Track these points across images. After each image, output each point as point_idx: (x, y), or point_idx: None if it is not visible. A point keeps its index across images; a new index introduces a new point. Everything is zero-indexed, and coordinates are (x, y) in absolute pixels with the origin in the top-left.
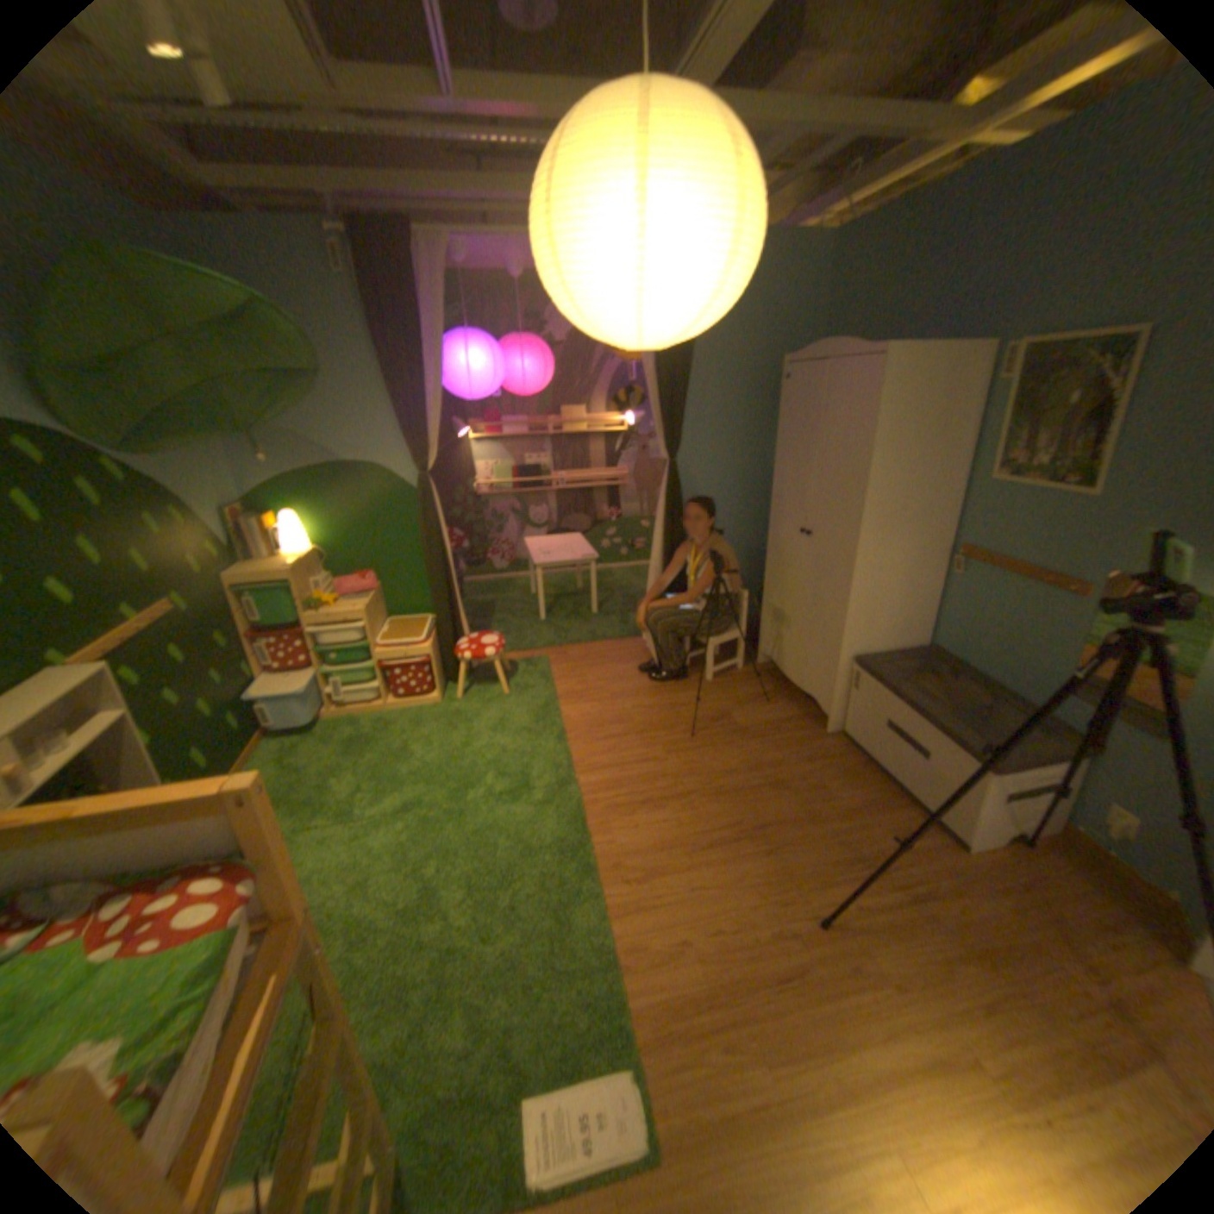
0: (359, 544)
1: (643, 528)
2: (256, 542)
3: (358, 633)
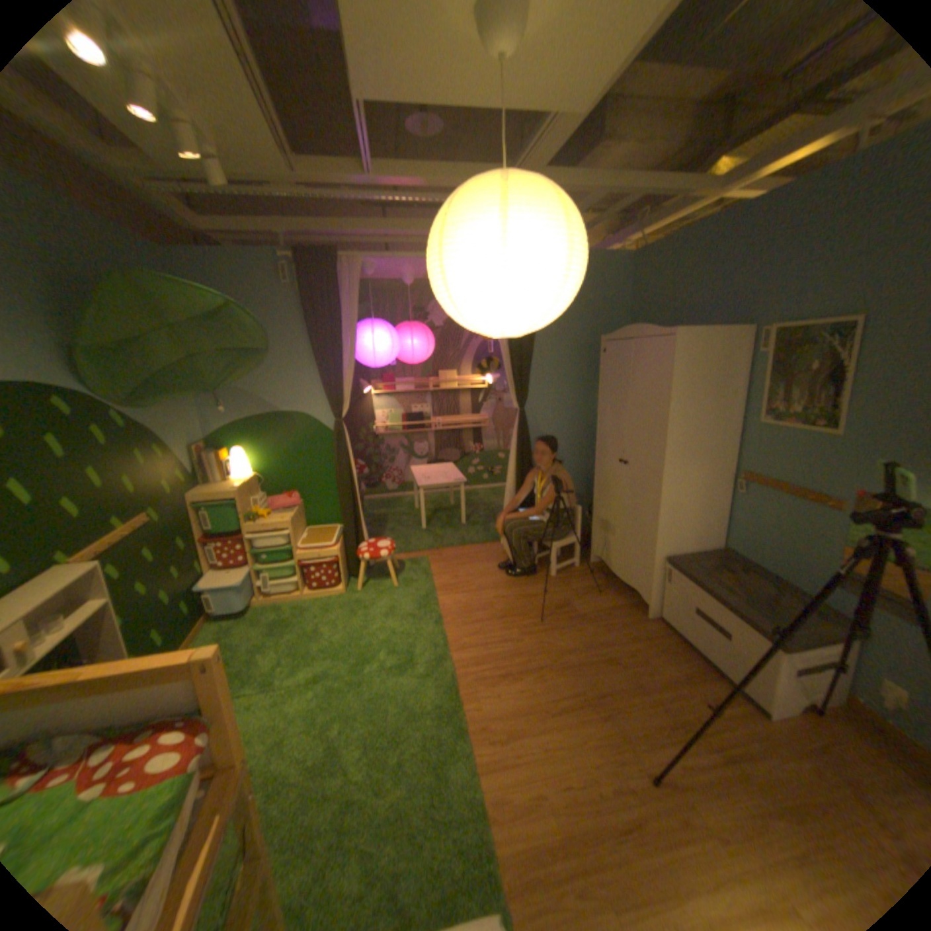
0: (289, 471)
1: (500, 459)
2: (214, 470)
3: (285, 538)
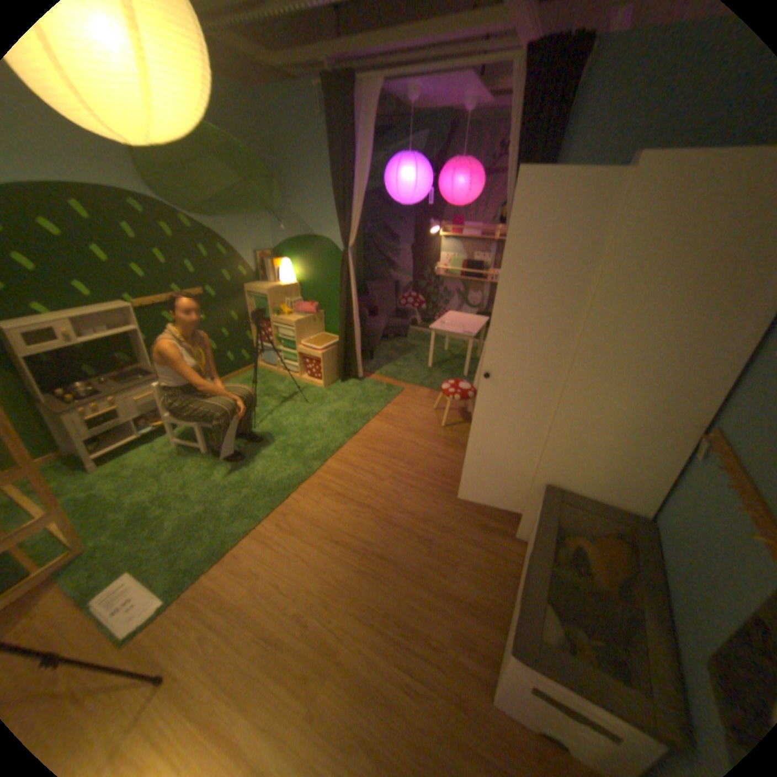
0: (318, 287)
1: None
2: (270, 274)
3: (294, 335)
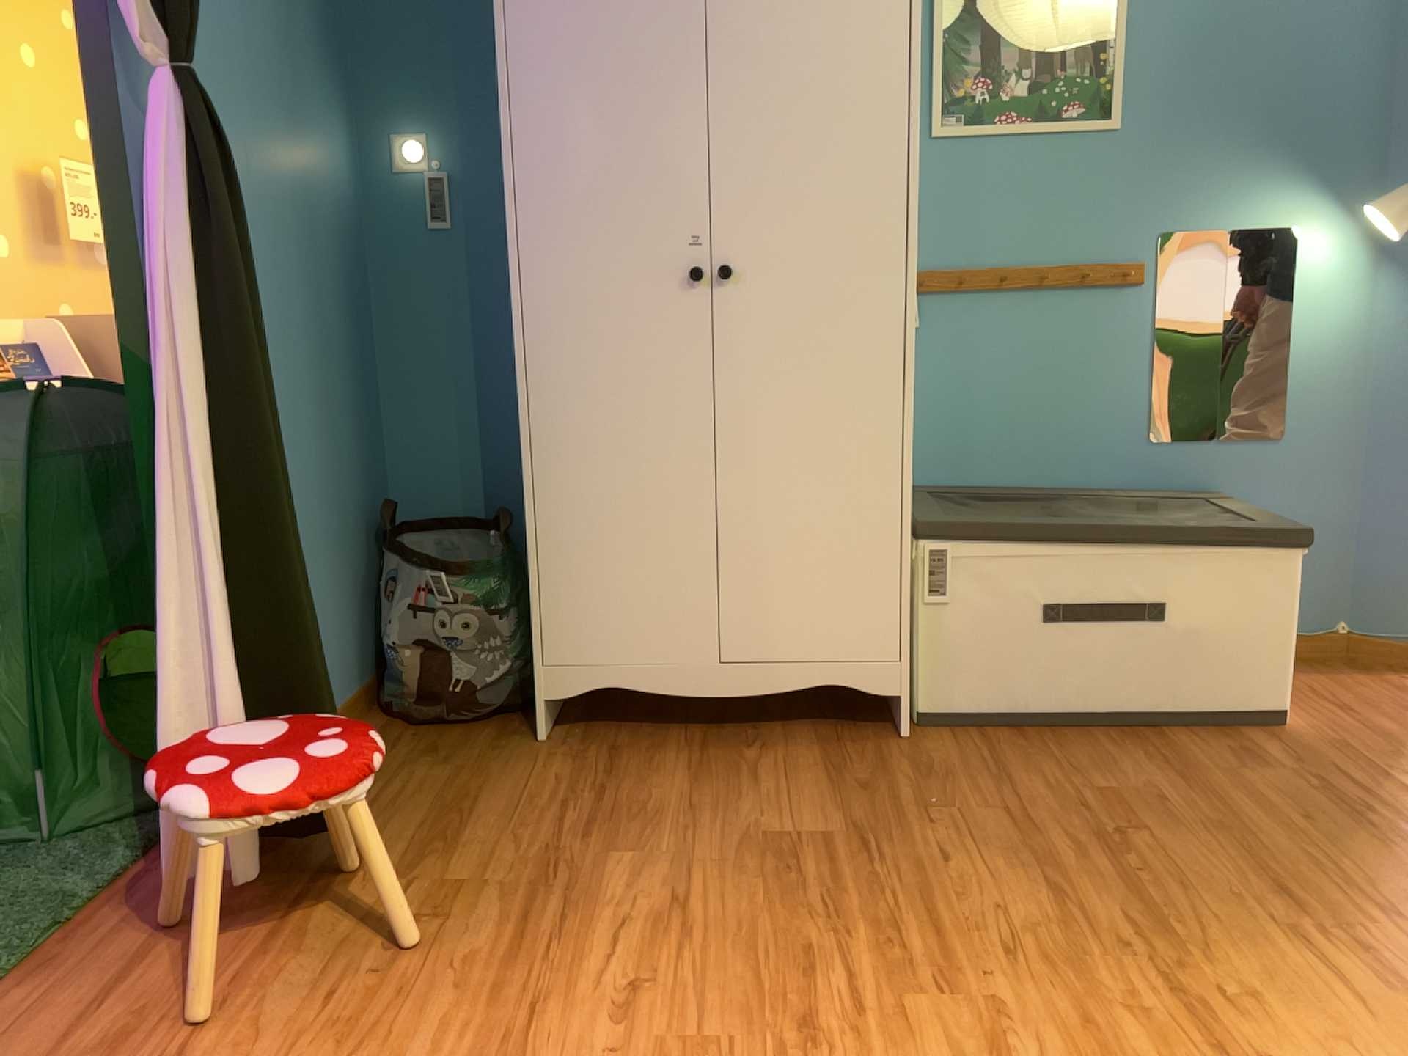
0: None
1: None
2: None
3: None
